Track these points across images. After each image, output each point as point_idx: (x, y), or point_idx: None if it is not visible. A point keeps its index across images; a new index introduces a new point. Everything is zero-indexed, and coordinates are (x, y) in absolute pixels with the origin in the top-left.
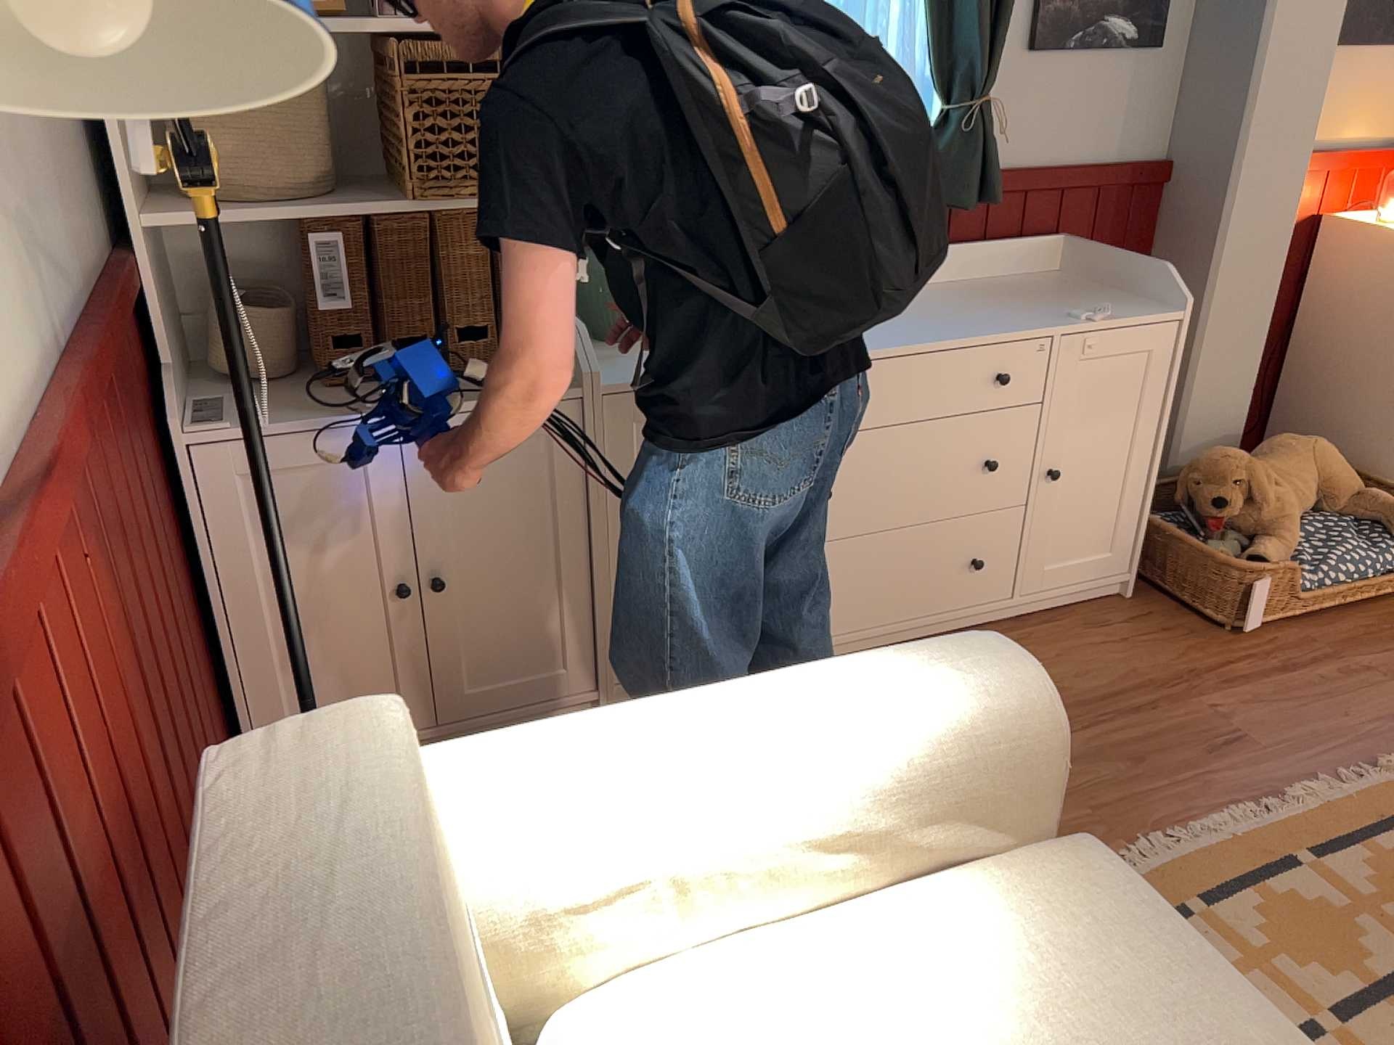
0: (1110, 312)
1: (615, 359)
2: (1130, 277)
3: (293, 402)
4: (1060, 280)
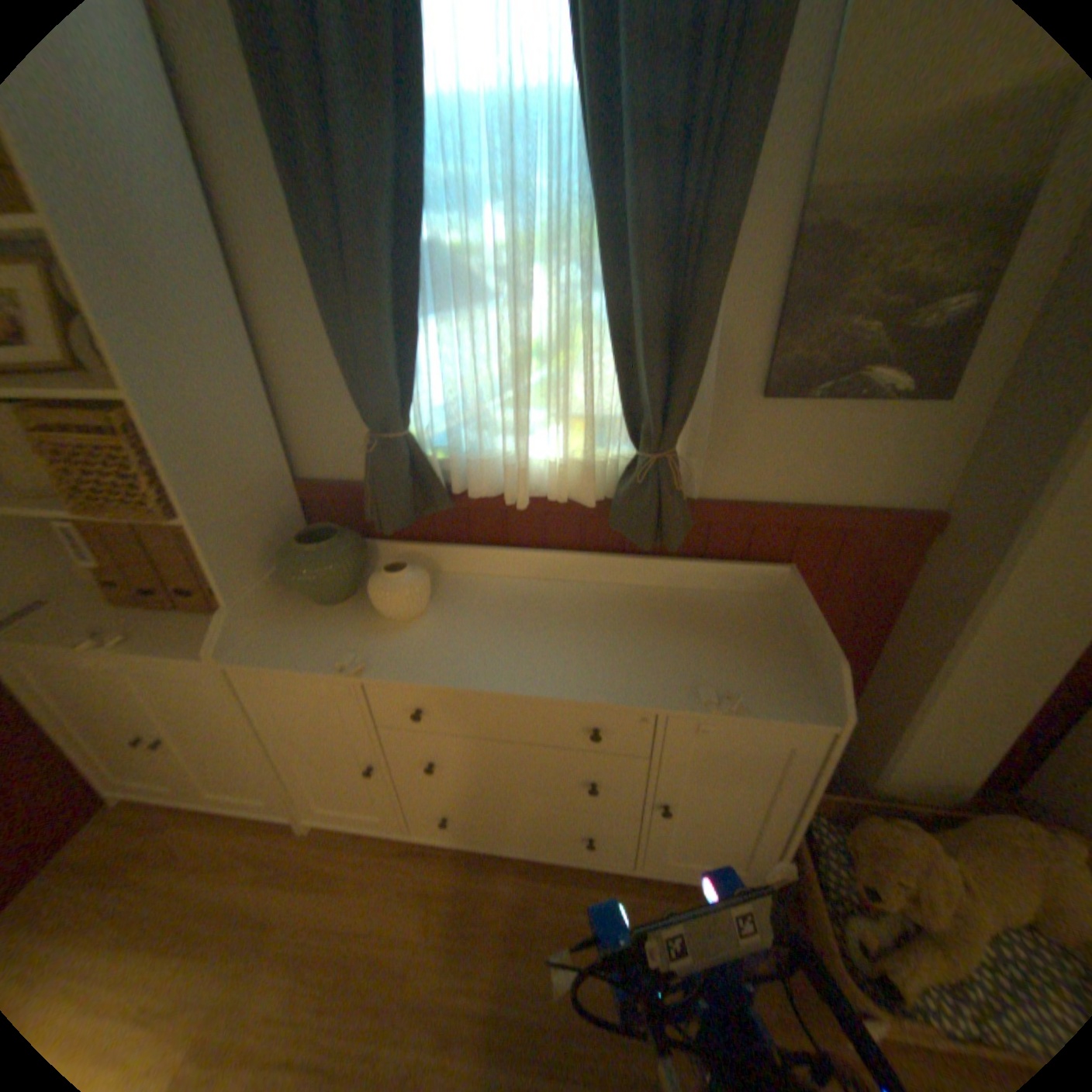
0: (736, 705)
1: (287, 625)
2: (819, 645)
3: (79, 613)
4: (764, 613)
